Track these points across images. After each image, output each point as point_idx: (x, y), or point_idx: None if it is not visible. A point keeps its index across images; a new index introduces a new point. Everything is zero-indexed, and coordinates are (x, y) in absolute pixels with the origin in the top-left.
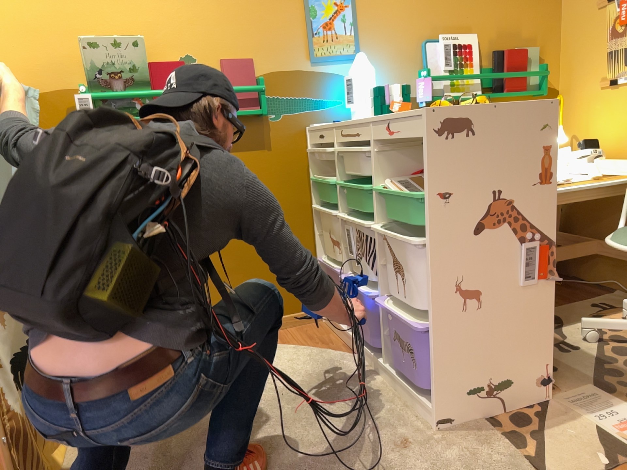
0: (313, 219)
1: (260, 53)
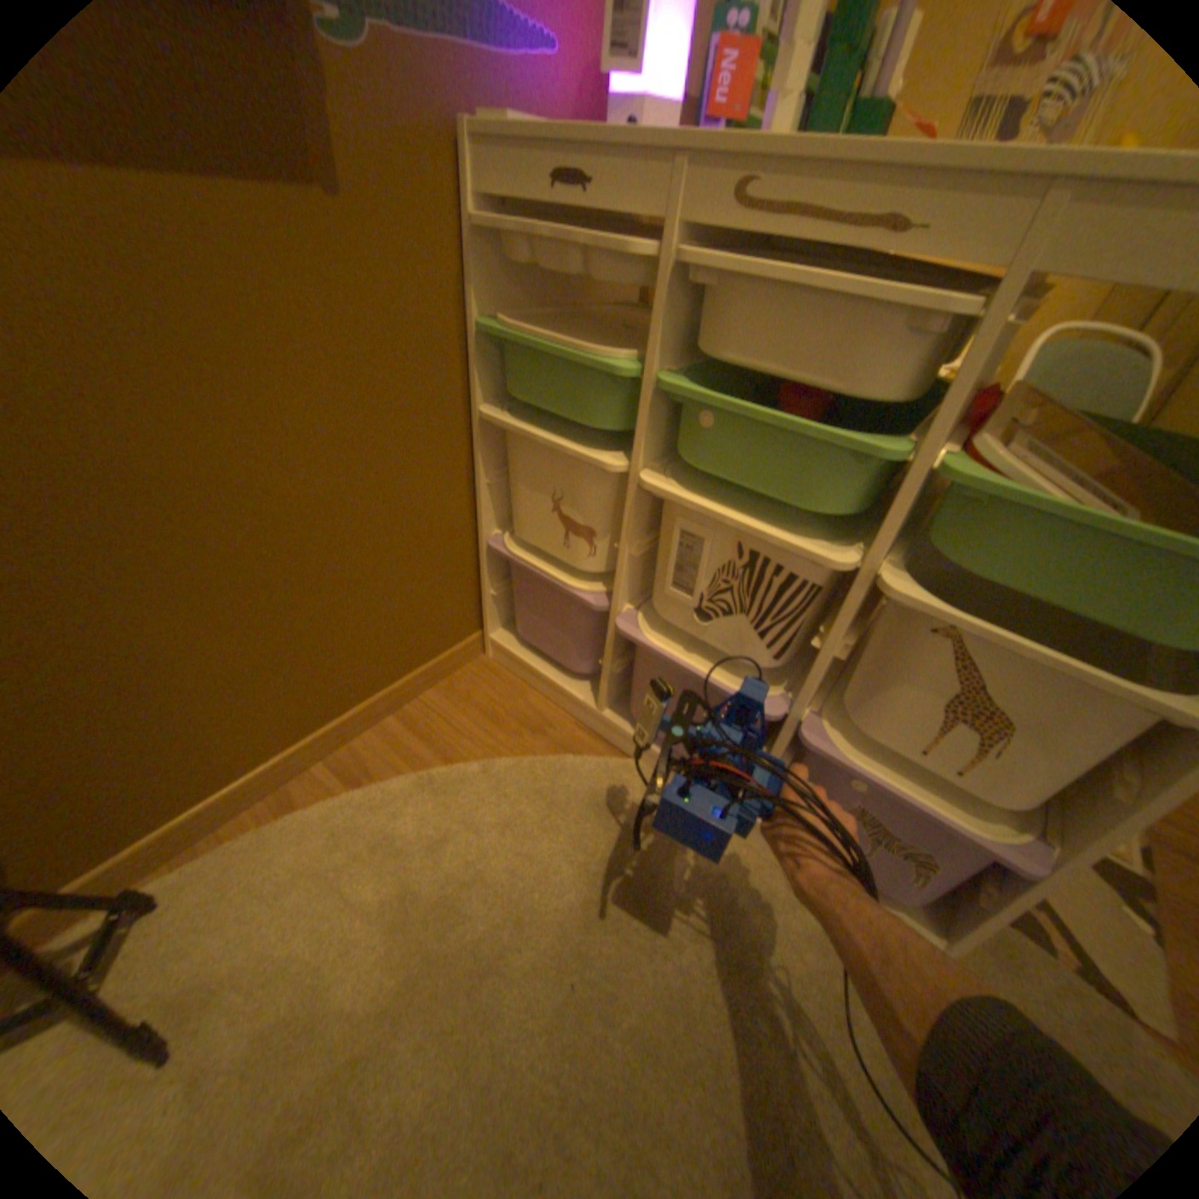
0: (473, 444)
1: None
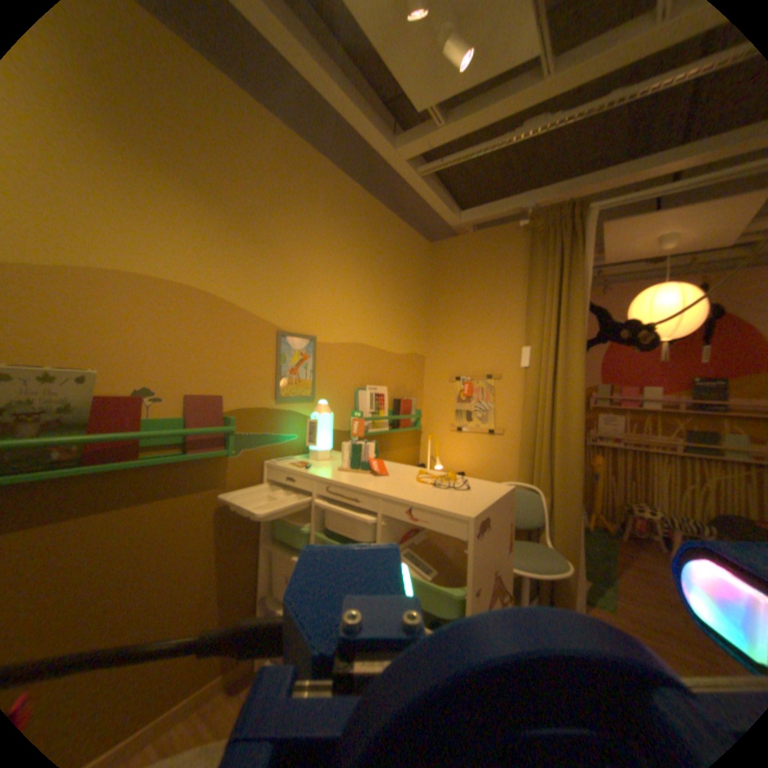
0: (260, 556)
1: (232, 391)
